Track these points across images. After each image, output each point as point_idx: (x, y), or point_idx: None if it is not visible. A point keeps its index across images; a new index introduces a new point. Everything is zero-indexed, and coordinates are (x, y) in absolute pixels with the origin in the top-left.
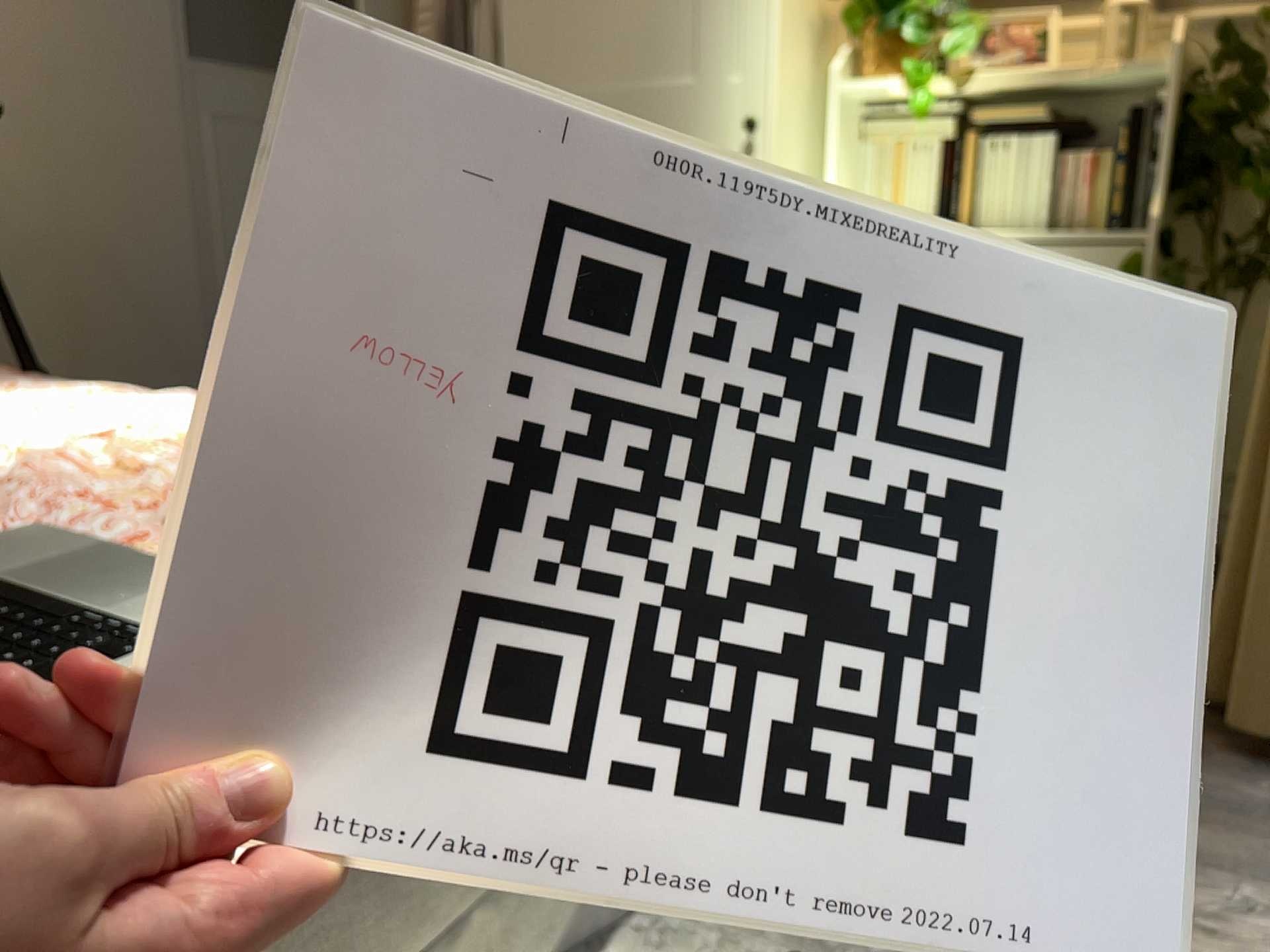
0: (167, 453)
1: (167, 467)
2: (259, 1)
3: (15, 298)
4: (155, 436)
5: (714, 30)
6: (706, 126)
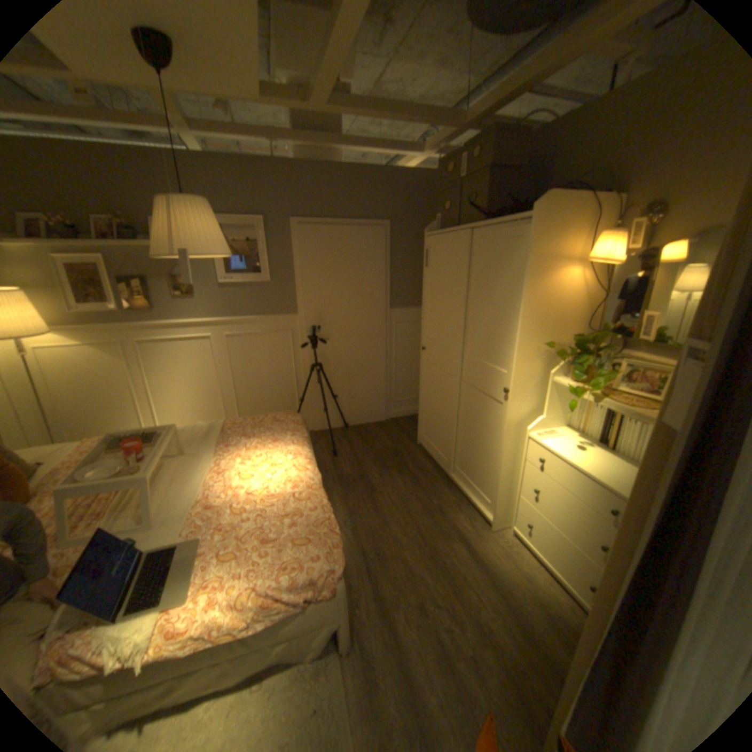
0: (263, 497)
1: (254, 507)
2: (414, 288)
3: (335, 376)
4: (268, 488)
5: (502, 352)
6: (496, 383)
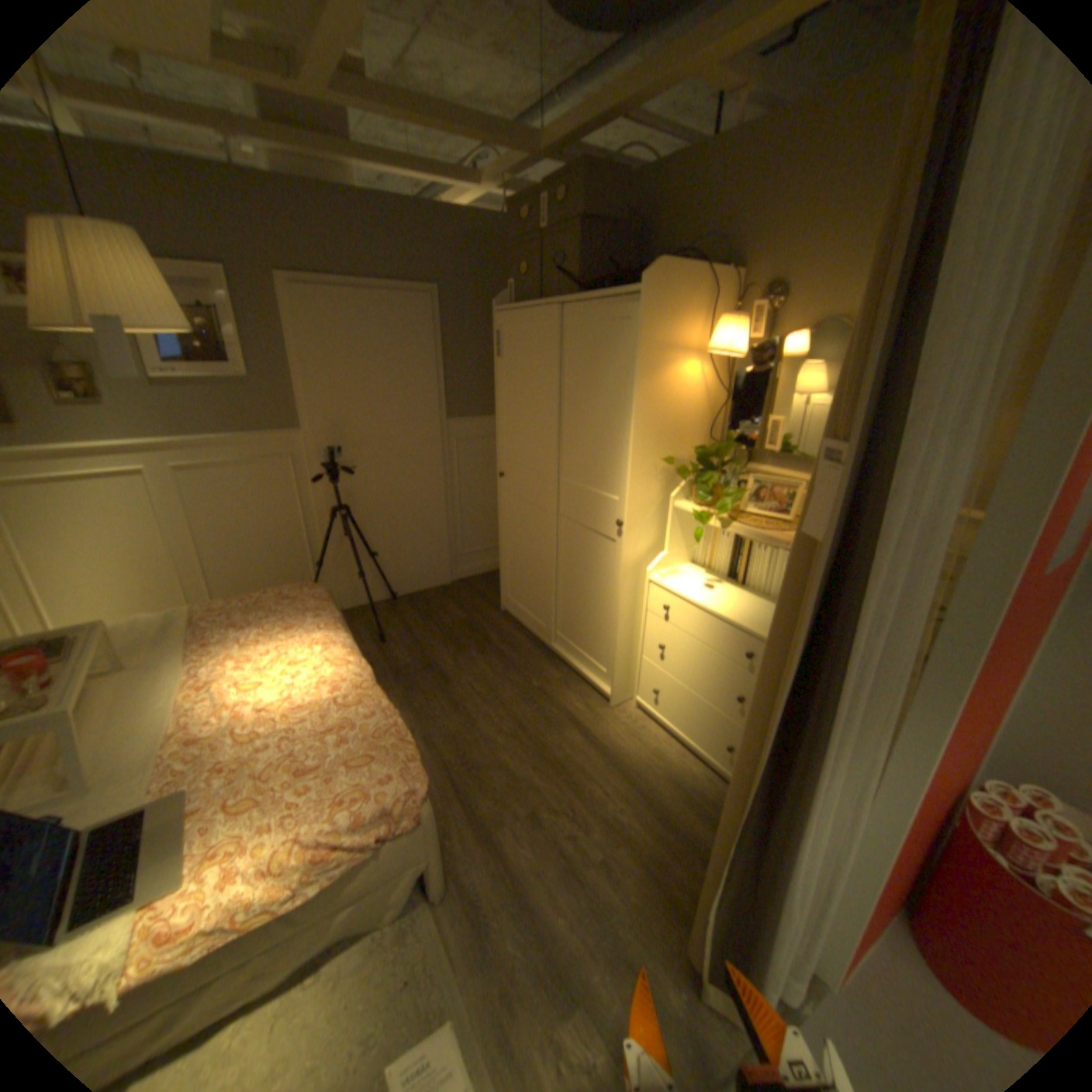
0: (286, 711)
1: (274, 727)
2: (481, 388)
3: (371, 524)
4: (292, 697)
5: (611, 473)
6: (606, 515)
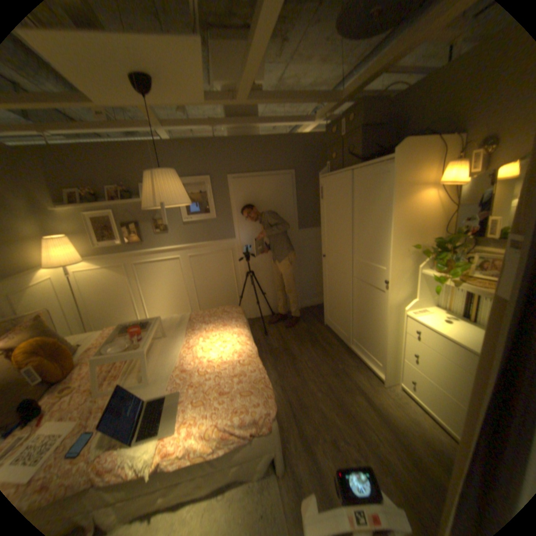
0: (219, 364)
1: (213, 371)
2: (315, 214)
3: (263, 280)
4: (222, 358)
5: (381, 255)
6: (379, 277)
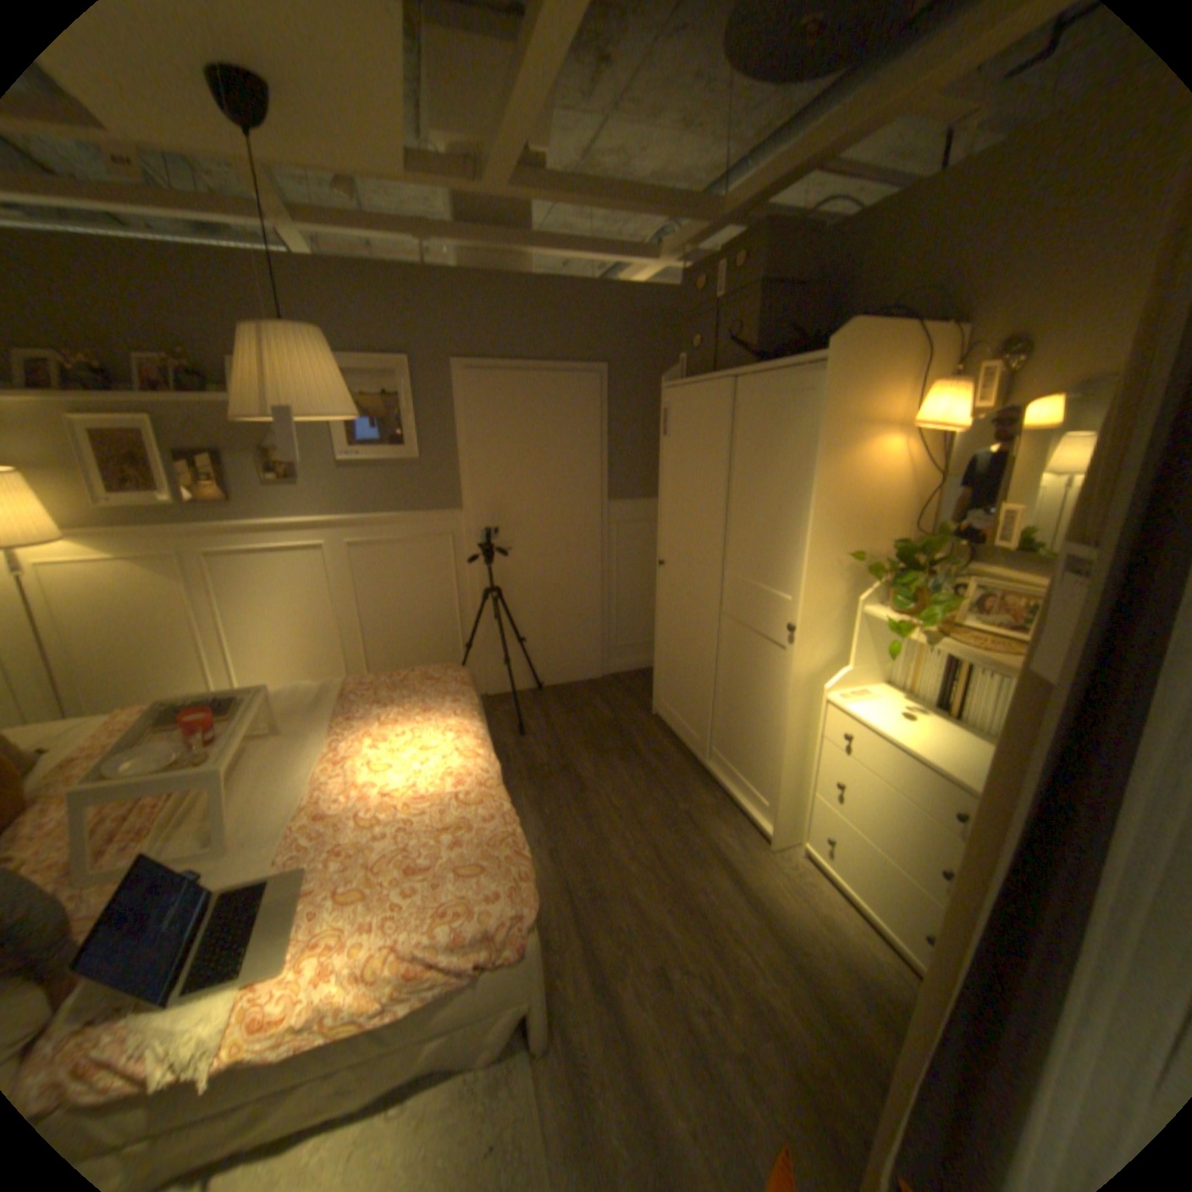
0: (408, 801)
1: (393, 816)
2: (646, 468)
3: (522, 608)
4: (416, 786)
5: (784, 567)
6: (775, 616)
